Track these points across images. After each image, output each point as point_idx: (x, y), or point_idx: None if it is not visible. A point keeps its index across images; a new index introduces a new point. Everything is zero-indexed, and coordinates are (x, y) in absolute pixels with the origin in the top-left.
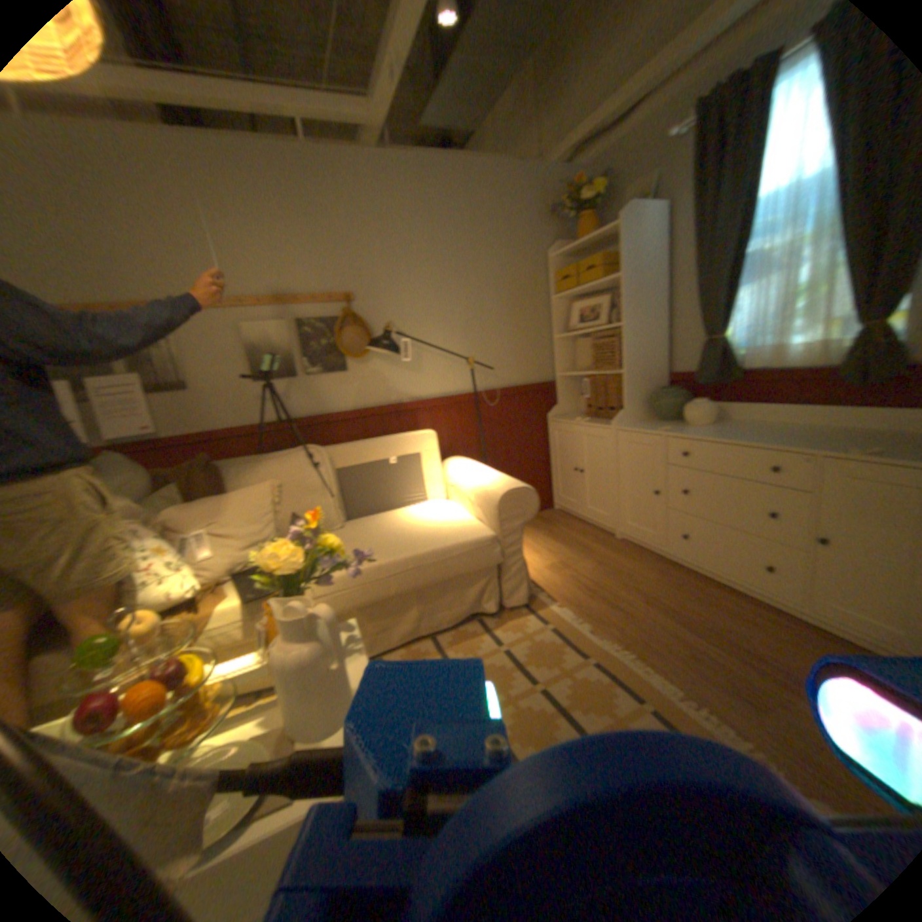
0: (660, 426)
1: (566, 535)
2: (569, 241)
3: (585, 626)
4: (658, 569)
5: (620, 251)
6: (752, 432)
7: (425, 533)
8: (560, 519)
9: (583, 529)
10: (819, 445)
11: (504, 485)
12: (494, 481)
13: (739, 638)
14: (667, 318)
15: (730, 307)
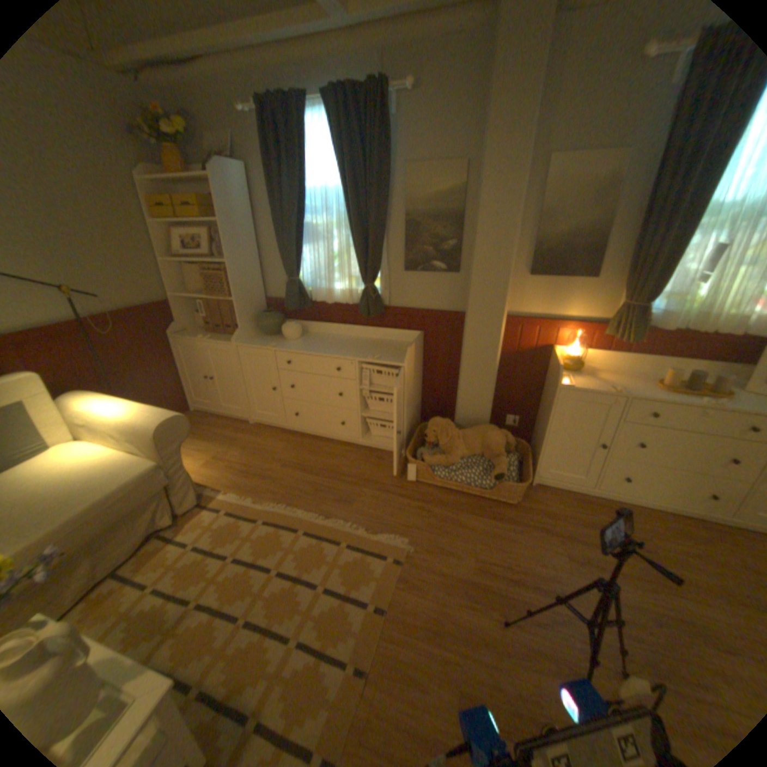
0: (267, 342)
1: (209, 433)
2: (154, 168)
3: (247, 500)
4: (283, 439)
5: (210, 197)
6: (322, 346)
7: (72, 490)
8: (198, 420)
9: (221, 424)
10: (355, 354)
11: (153, 419)
12: (140, 416)
13: (334, 467)
14: (257, 258)
15: (299, 261)
